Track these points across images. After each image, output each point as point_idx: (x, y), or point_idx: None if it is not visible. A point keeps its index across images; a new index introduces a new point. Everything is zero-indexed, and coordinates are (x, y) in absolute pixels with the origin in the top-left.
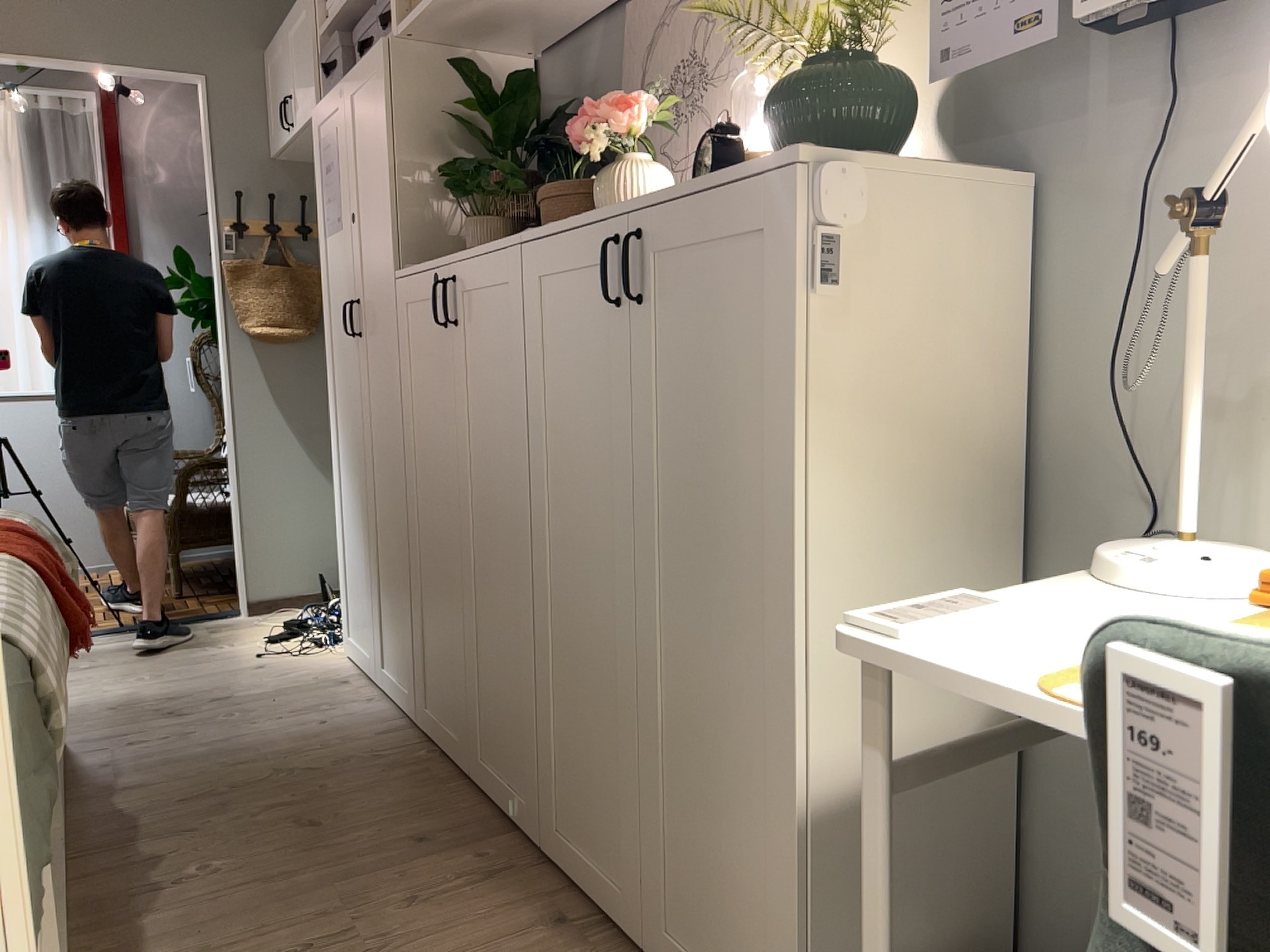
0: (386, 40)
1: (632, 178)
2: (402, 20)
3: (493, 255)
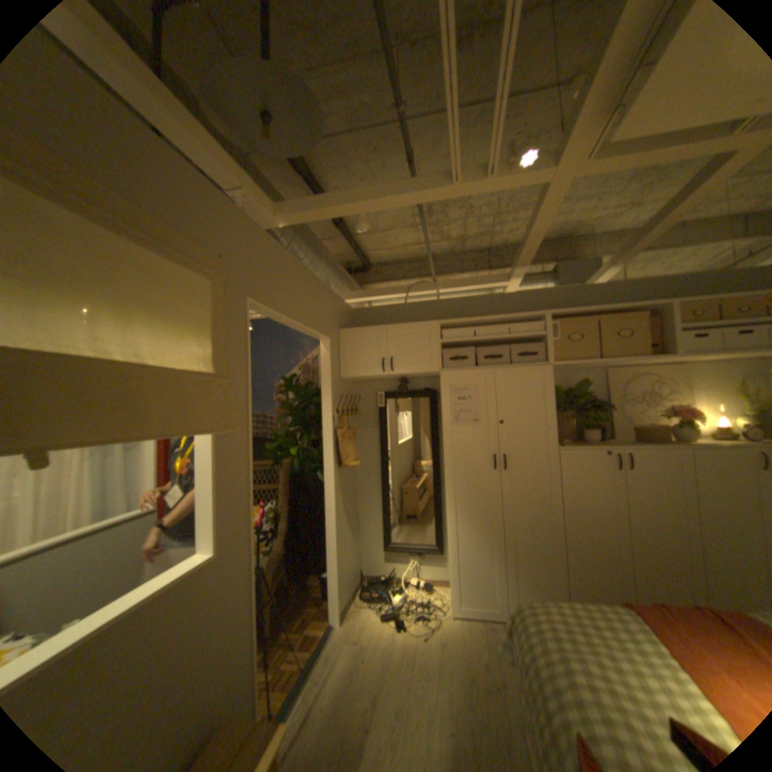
0: (550, 367)
1: (699, 431)
2: (560, 363)
3: (669, 451)
